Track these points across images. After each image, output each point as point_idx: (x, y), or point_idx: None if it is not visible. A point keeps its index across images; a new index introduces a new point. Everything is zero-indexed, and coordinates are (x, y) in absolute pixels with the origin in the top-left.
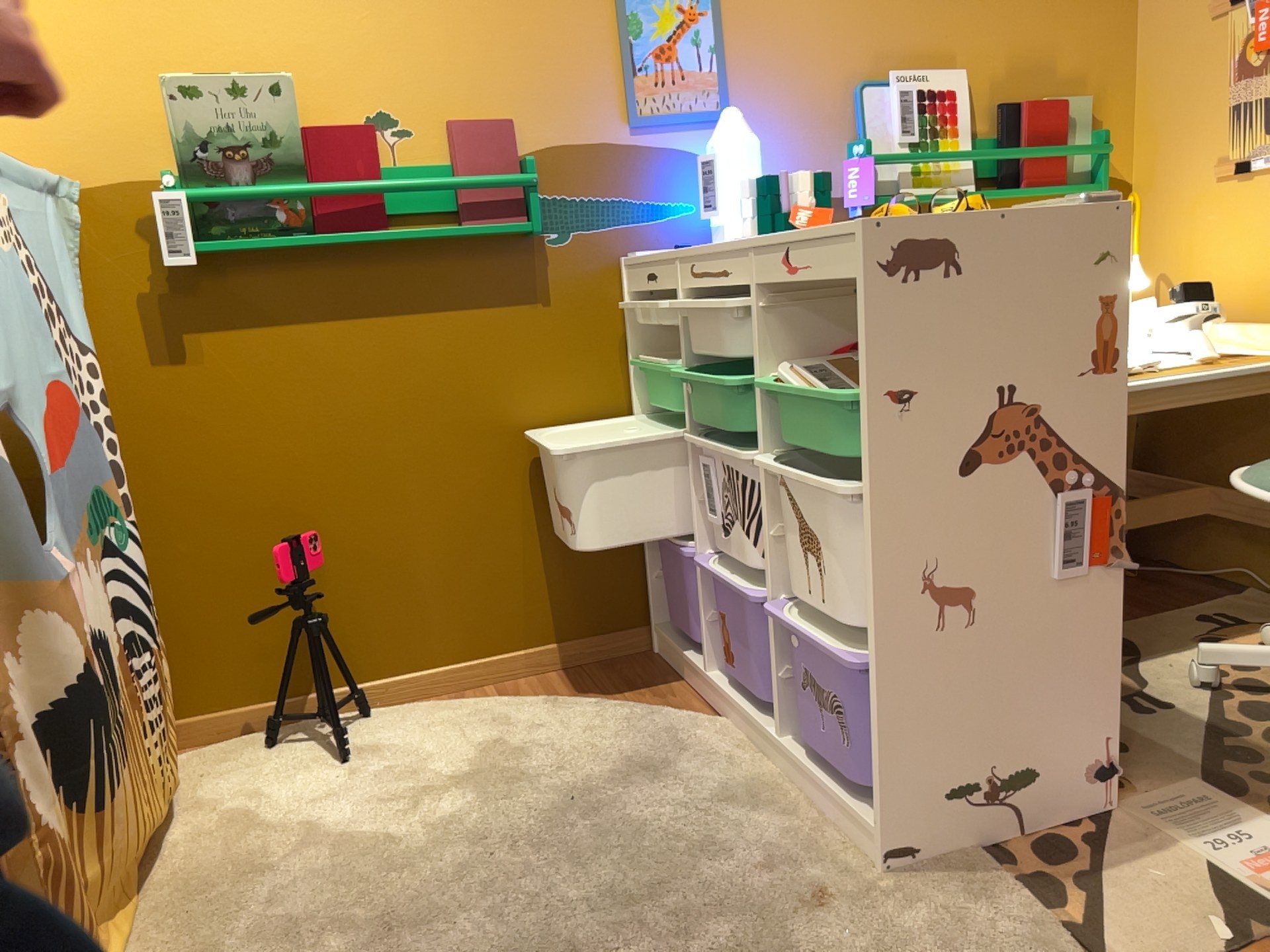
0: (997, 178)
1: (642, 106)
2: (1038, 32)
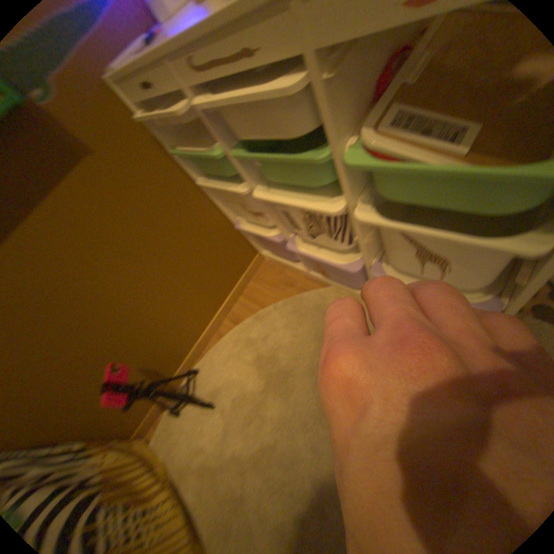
0: None
1: None
2: None
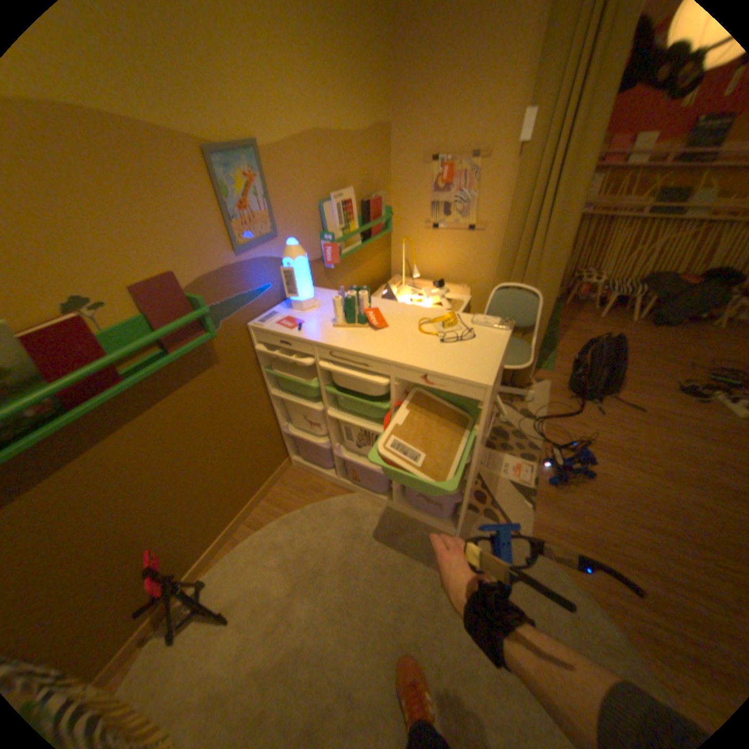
0: (364, 234)
1: (239, 240)
2: (368, 164)
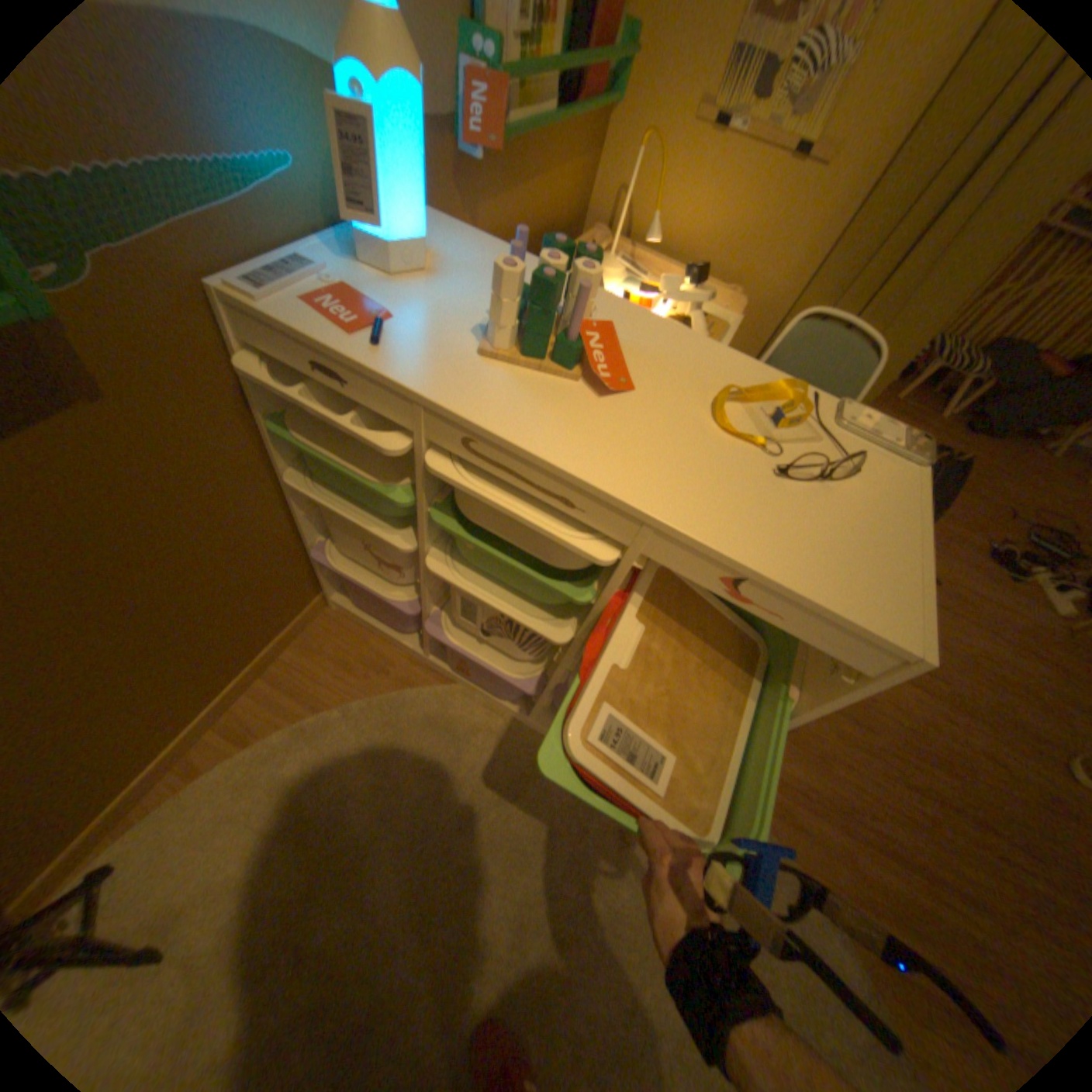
0: (567, 81)
1: None
2: None
